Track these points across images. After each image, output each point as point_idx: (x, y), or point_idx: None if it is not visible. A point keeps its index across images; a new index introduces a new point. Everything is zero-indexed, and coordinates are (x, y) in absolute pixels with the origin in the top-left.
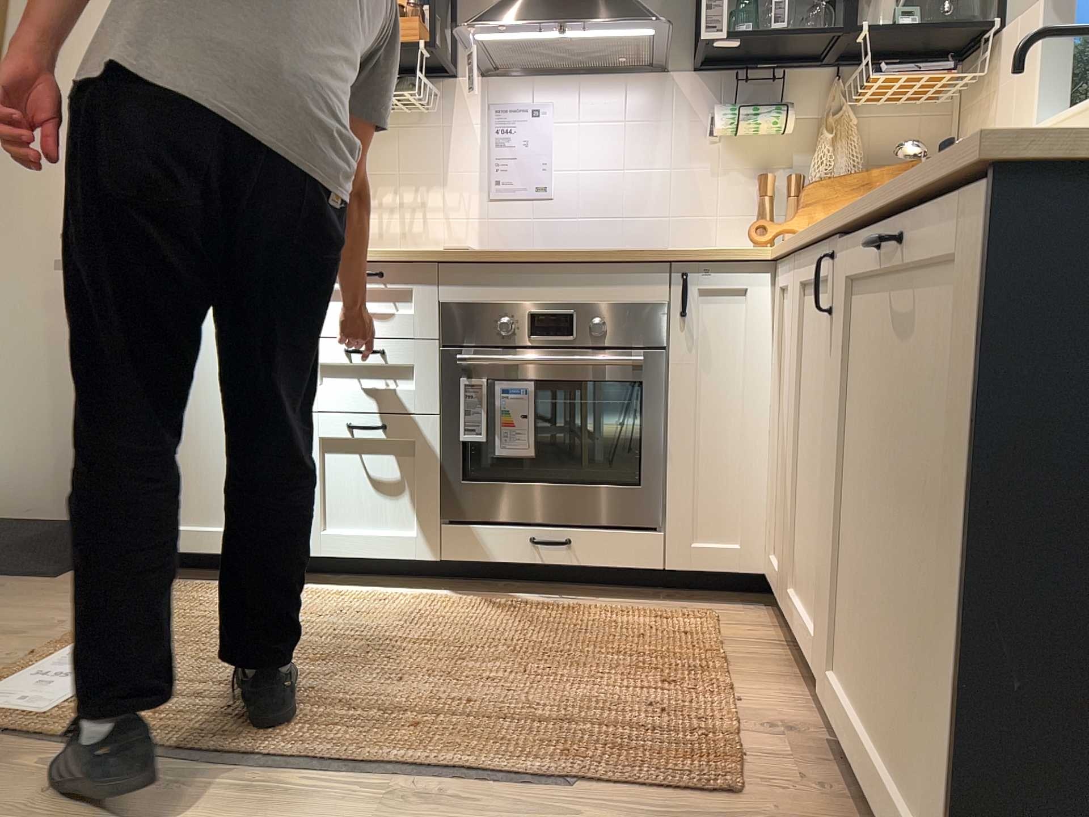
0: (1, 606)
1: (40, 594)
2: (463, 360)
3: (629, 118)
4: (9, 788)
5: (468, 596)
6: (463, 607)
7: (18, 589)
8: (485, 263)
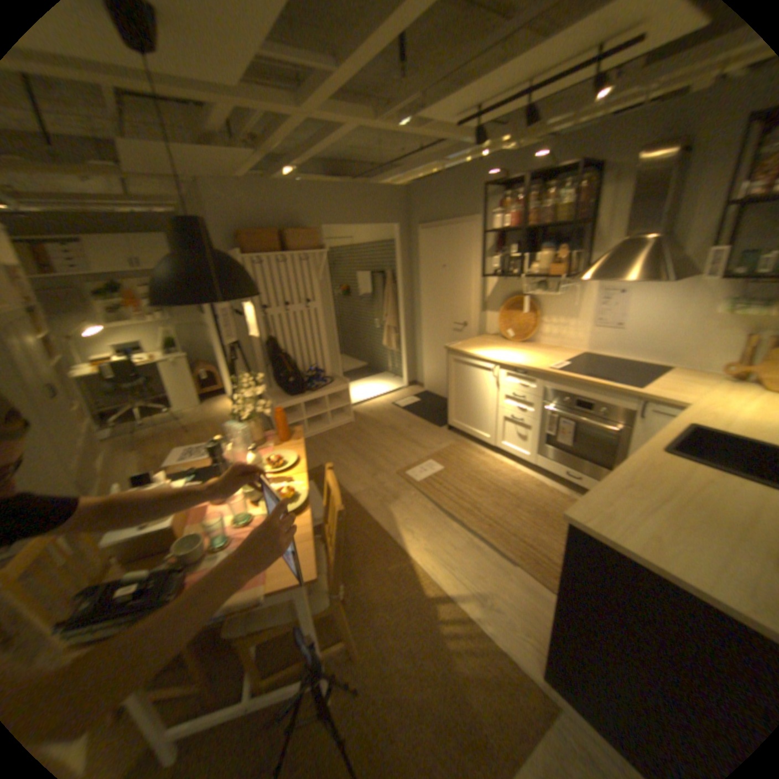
0: (426, 434)
1: (435, 433)
2: (548, 408)
3: (674, 296)
4: (409, 496)
5: (544, 478)
6: (537, 483)
7: (432, 428)
8: (561, 378)
